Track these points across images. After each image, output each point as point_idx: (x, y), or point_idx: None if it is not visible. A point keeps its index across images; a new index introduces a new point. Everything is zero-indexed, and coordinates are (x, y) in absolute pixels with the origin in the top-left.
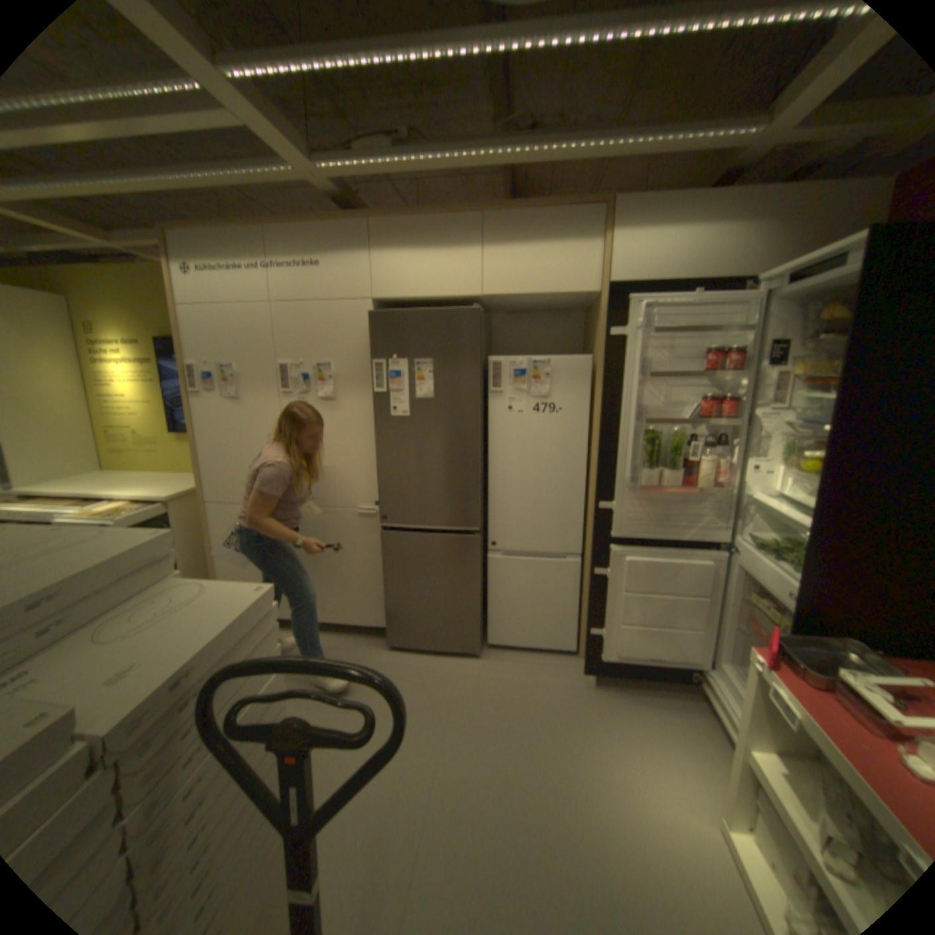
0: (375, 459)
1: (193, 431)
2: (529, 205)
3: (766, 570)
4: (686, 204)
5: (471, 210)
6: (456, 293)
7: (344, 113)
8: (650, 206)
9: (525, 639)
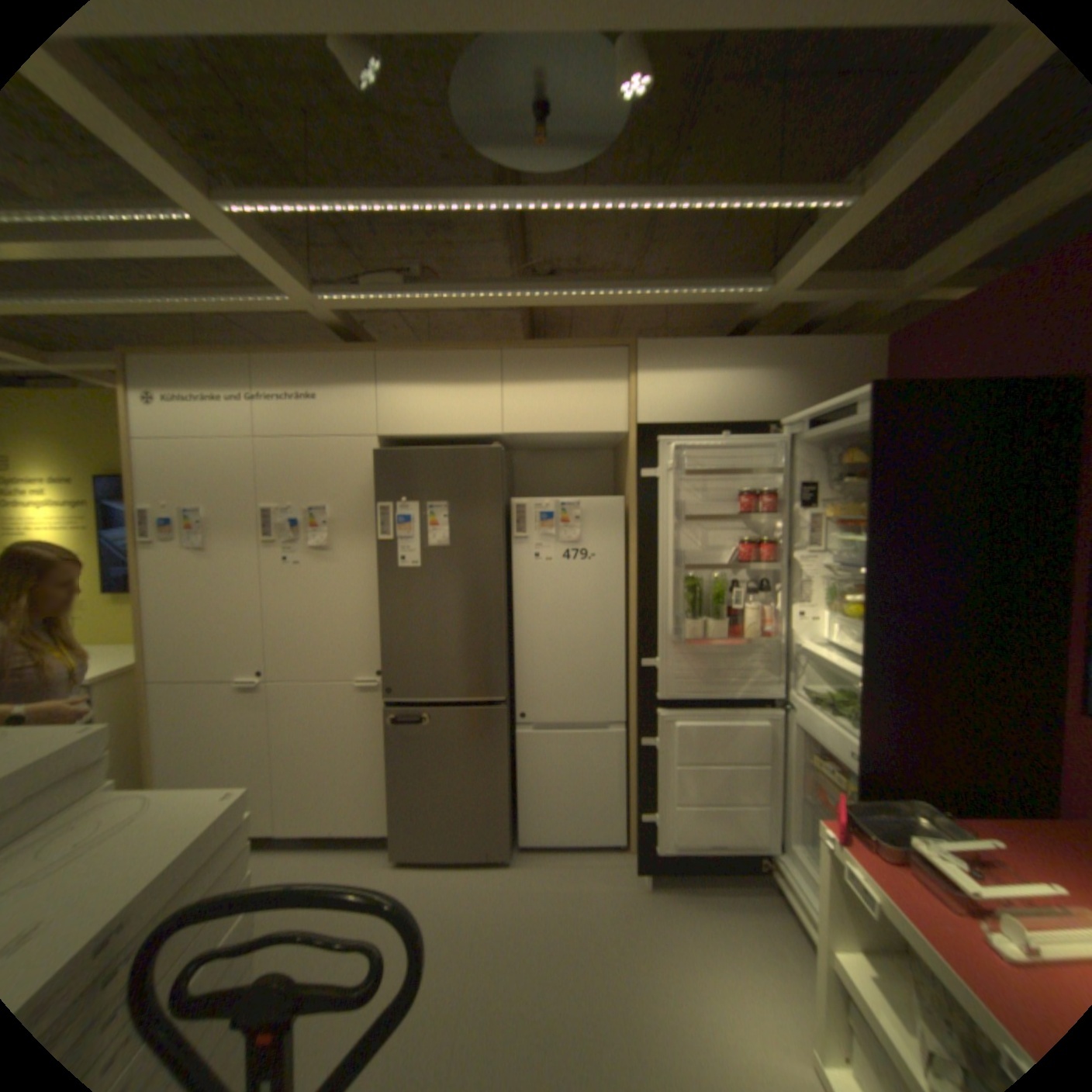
0: (378, 618)
1: (140, 590)
2: (551, 345)
3: (824, 728)
4: (706, 351)
5: (490, 348)
6: (475, 431)
7: (352, 247)
8: (672, 352)
9: (565, 835)
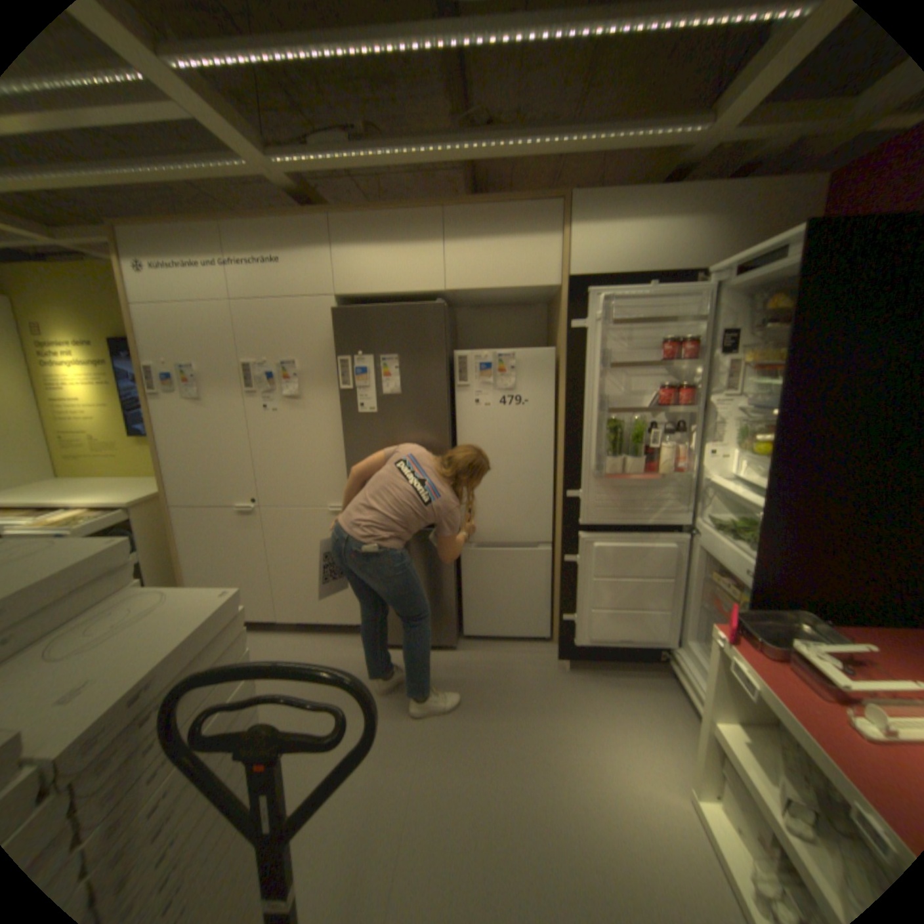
0: (344, 457)
1: (152, 434)
2: (489, 200)
3: (725, 550)
4: (639, 200)
5: (431, 205)
6: (419, 288)
7: (298, 107)
8: (605, 202)
9: (500, 628)
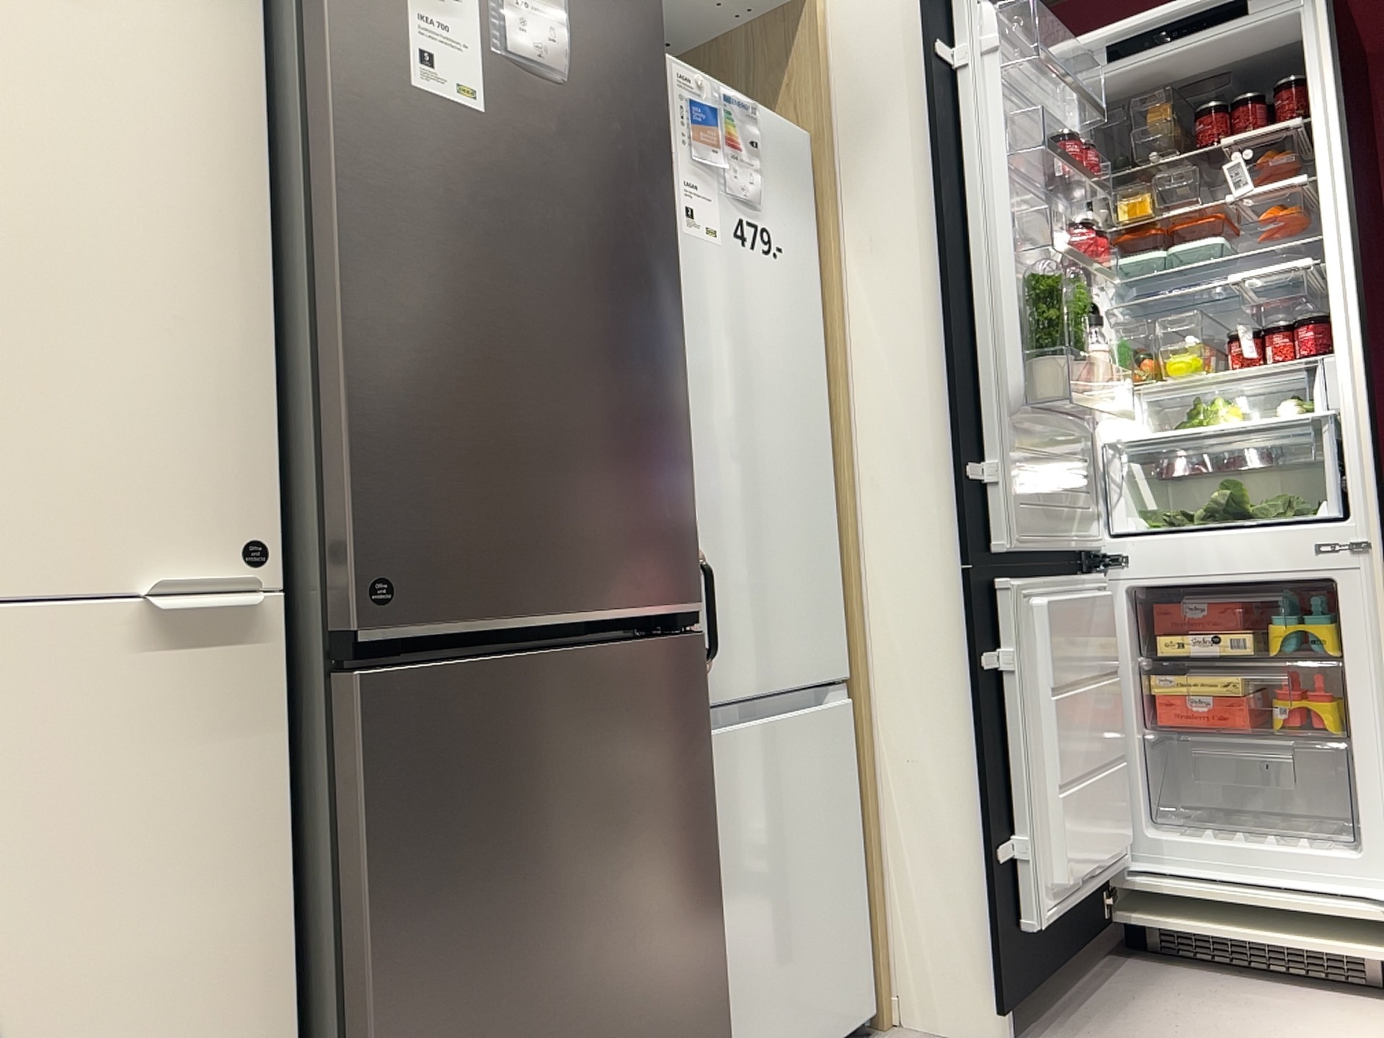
0: (244, 312)
1: None
2: None
3: (1229, 542)
4: None
5: None
6: None
7: None
8: None
9: (789, 1037)
